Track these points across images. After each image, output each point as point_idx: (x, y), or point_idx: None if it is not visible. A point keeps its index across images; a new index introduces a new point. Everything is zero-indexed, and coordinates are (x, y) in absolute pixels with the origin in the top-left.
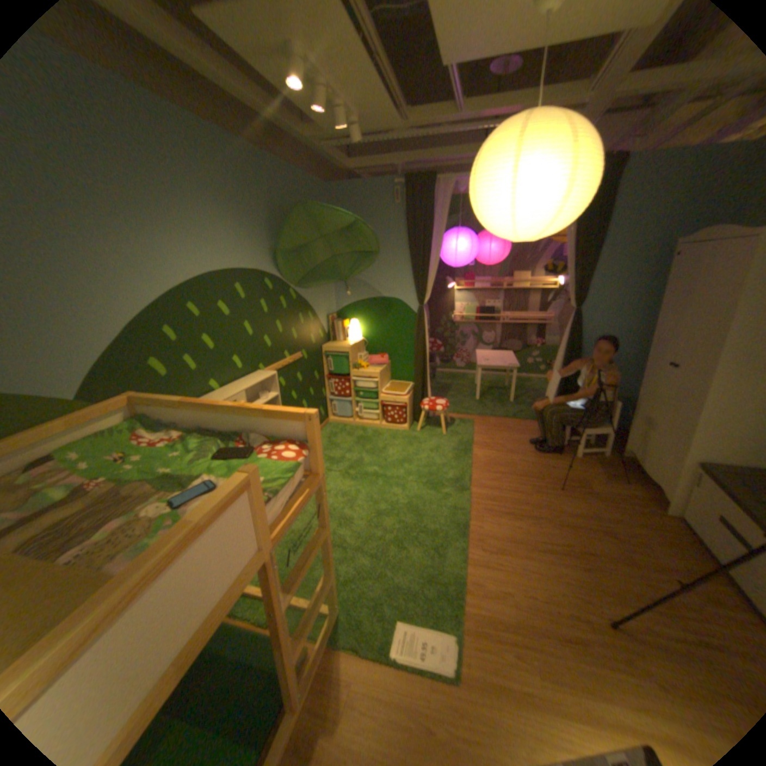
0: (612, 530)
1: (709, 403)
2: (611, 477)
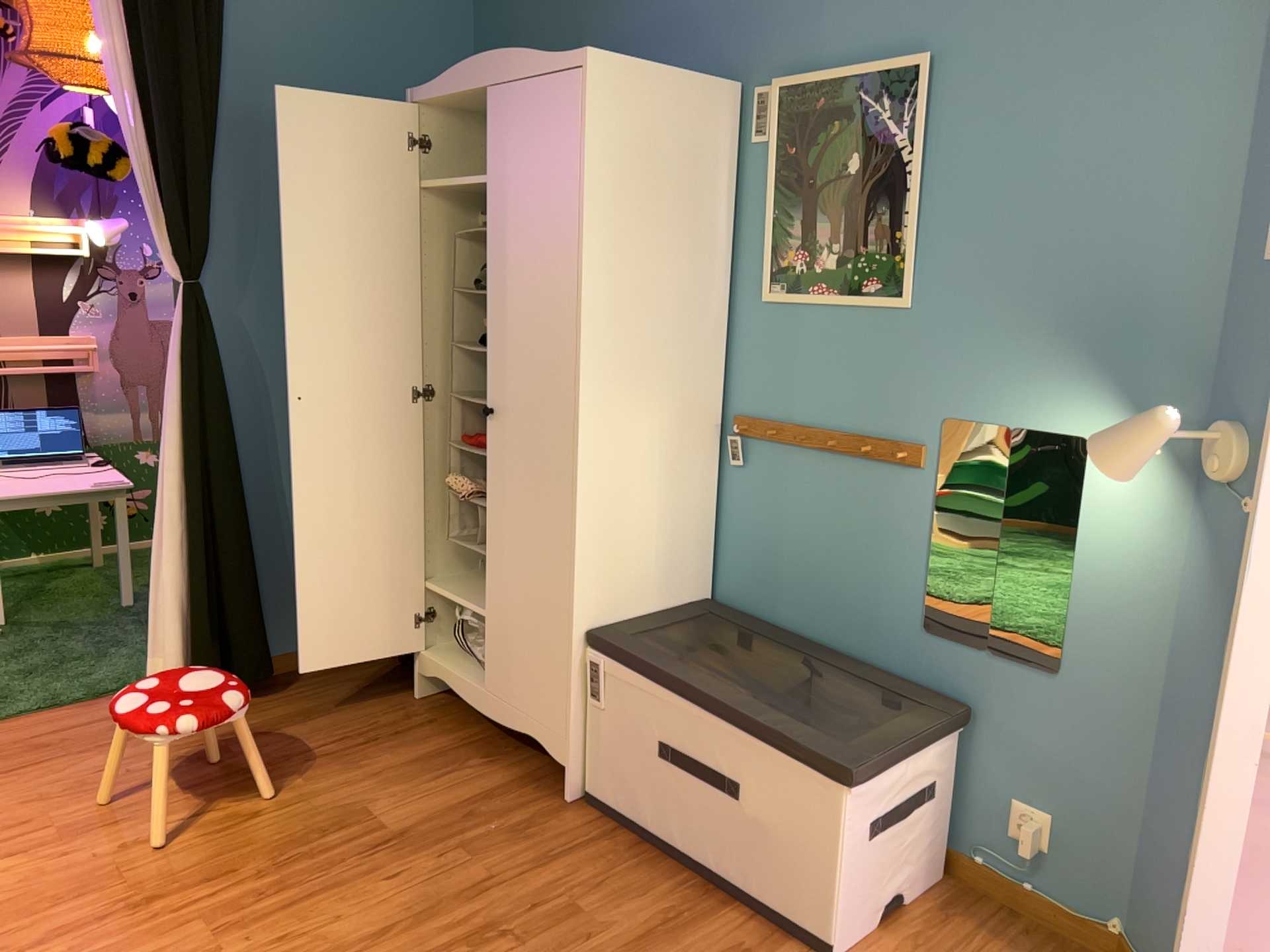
0: (482, 912)
1: (583, 476)
2: (409, 763)
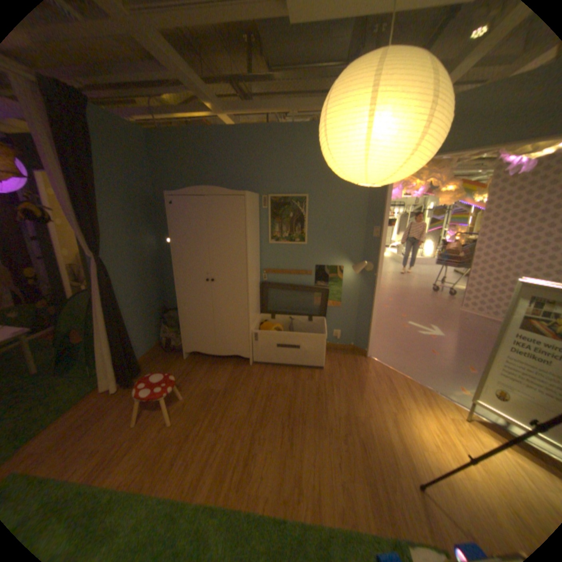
0: (262, 394)
1: (249, 291)
2: (205, 374)
